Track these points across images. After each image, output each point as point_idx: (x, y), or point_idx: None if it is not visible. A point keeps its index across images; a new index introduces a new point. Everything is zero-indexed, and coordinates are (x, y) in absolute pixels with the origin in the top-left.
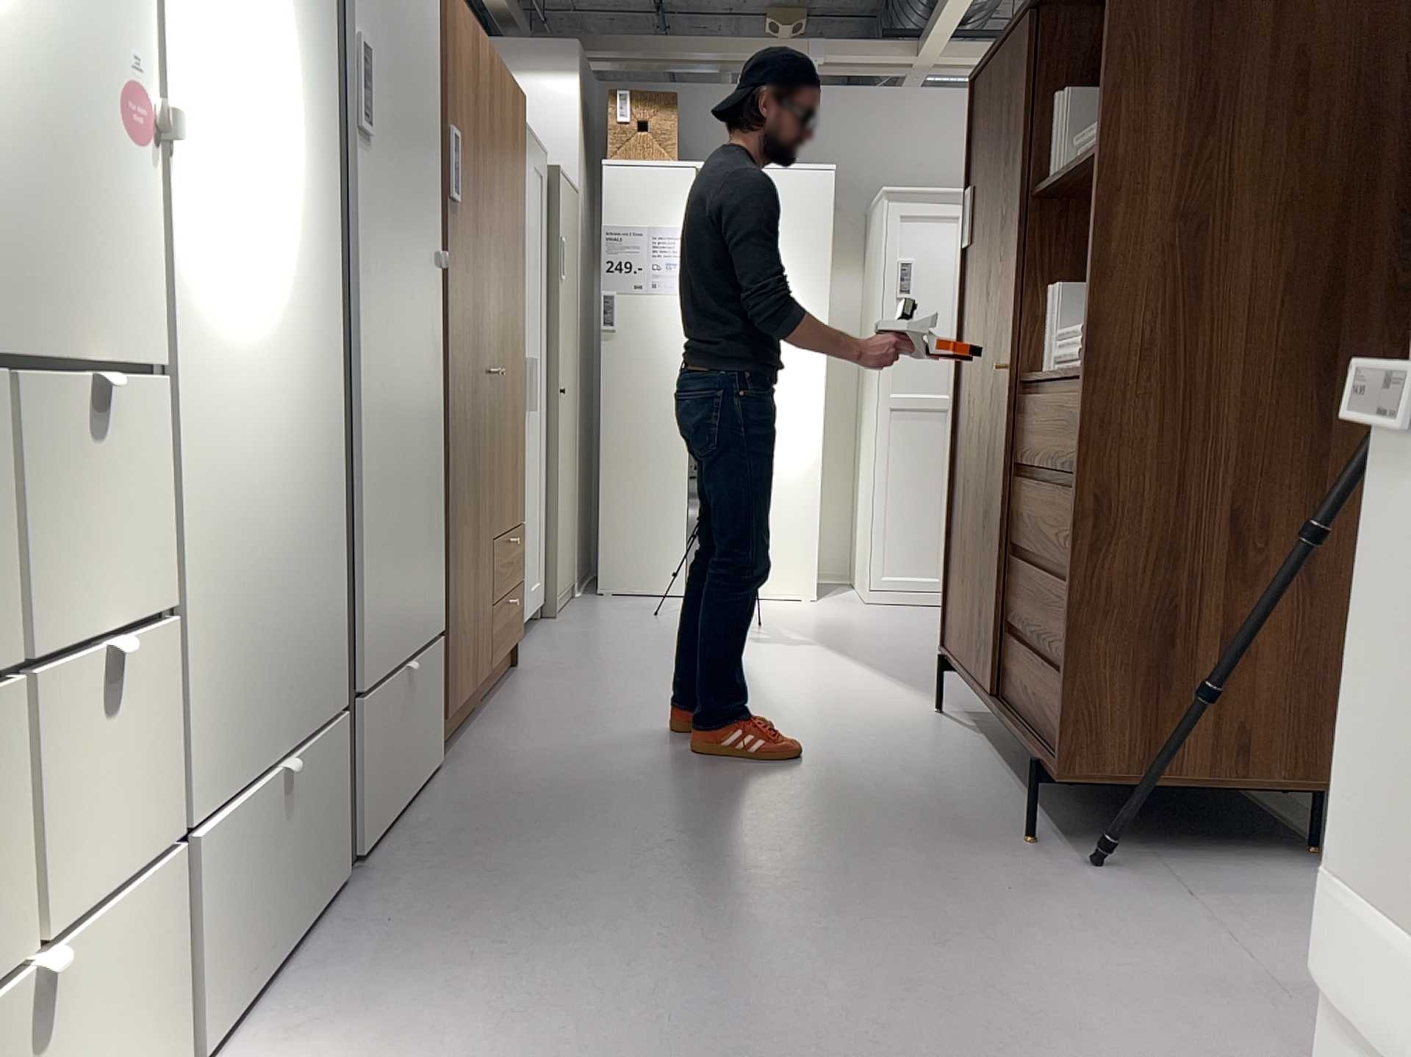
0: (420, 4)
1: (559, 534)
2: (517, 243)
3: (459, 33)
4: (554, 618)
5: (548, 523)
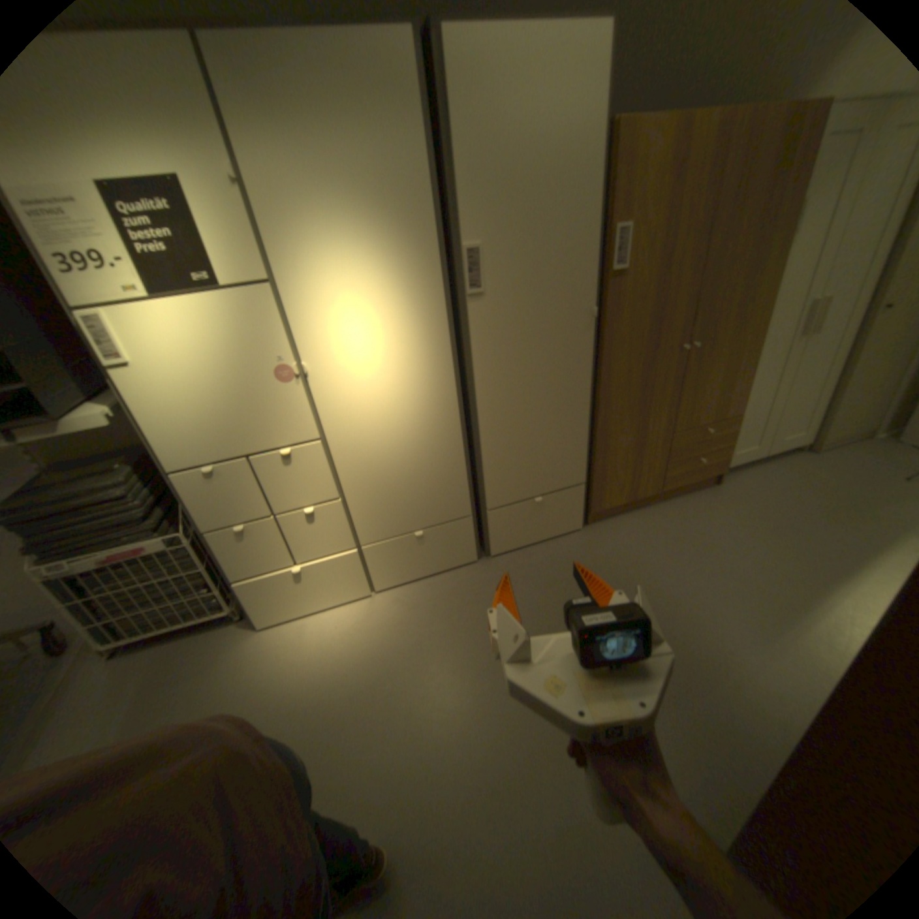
0: (565, 169)
1: (843, 405)
2: (768, 242)
3: (645, 144)
4: (821, 453)
5: (835, 398)
